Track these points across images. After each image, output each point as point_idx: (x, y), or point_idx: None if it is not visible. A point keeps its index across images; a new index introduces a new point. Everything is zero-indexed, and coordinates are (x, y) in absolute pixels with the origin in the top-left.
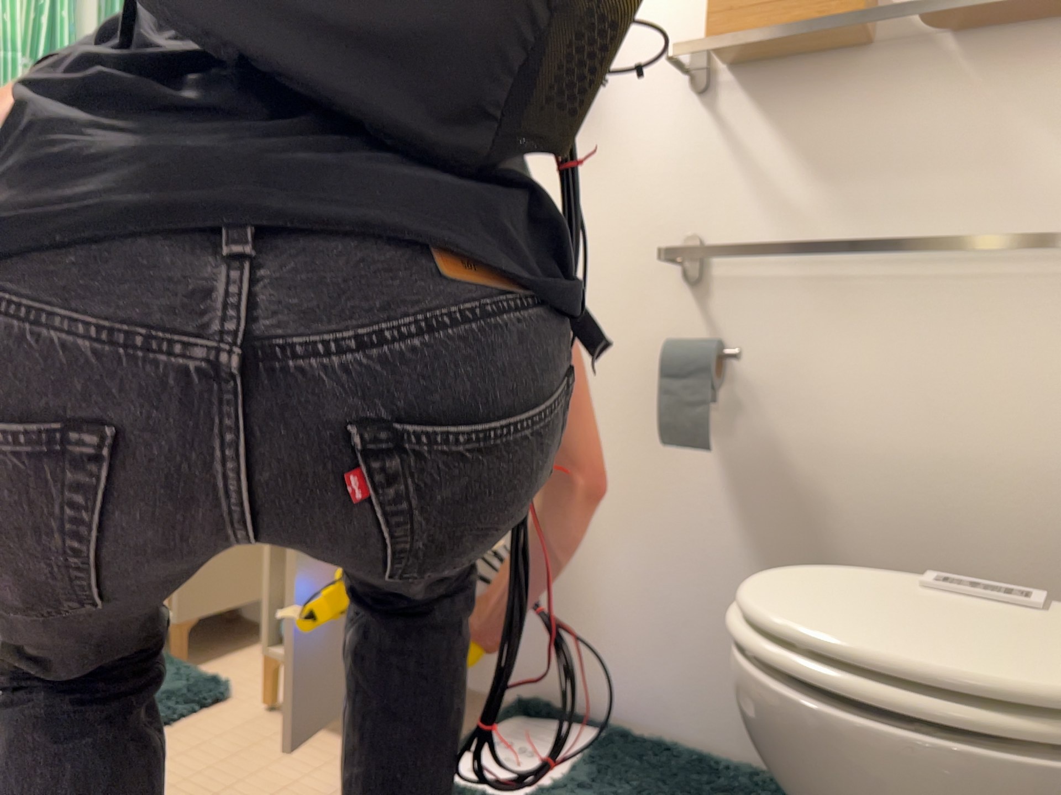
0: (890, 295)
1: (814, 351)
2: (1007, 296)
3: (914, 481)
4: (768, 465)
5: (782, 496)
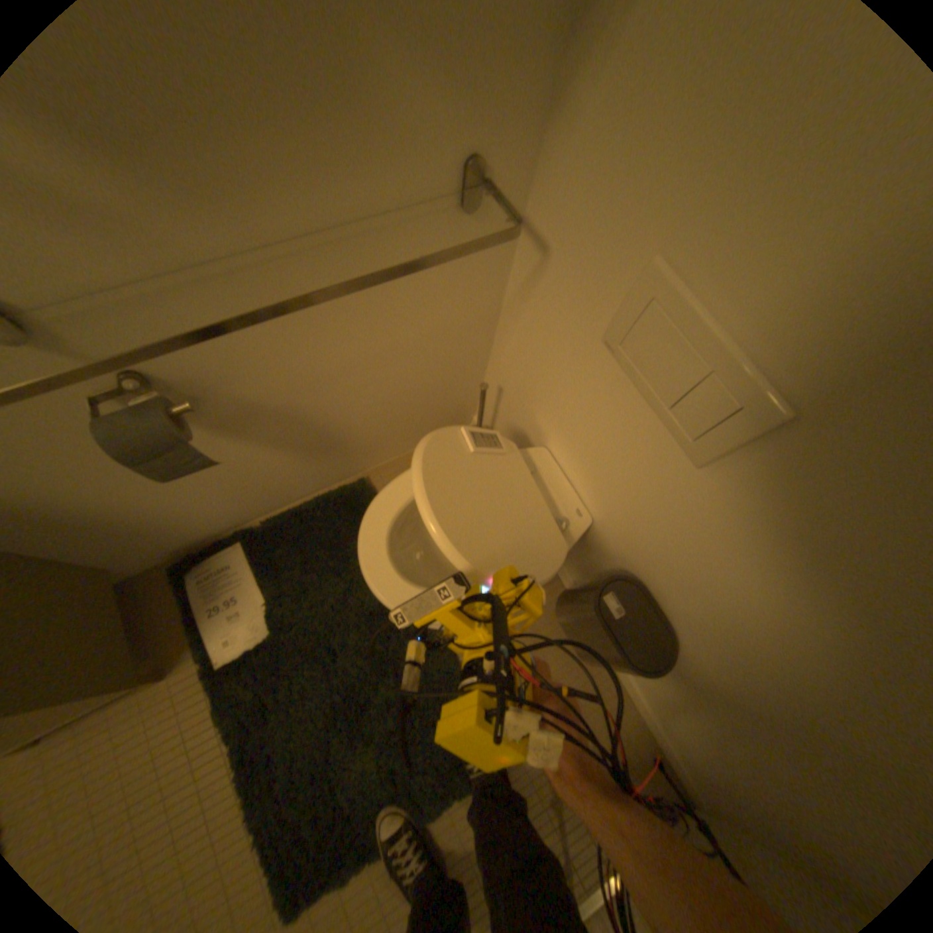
0: (292, 272)
1: (243, 338)
2: (394, 242)
3: (357, 374)
4: (251, 414)
5: (272, 420)
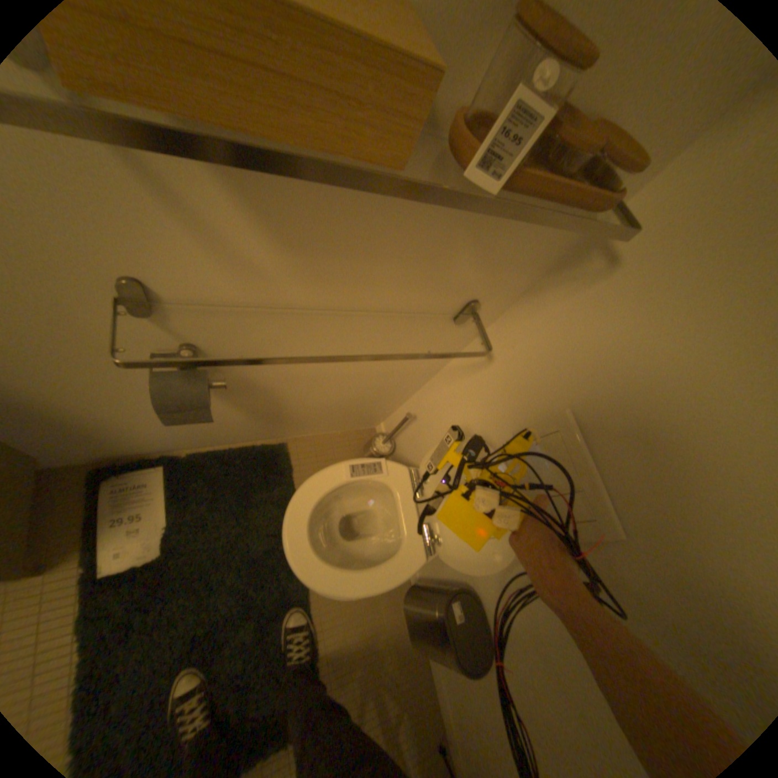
0: (338, 323)
1: (279, 346)
2: (406, 325)
3: (331, 382)
4: (244, 386)
5: (255, 394)
